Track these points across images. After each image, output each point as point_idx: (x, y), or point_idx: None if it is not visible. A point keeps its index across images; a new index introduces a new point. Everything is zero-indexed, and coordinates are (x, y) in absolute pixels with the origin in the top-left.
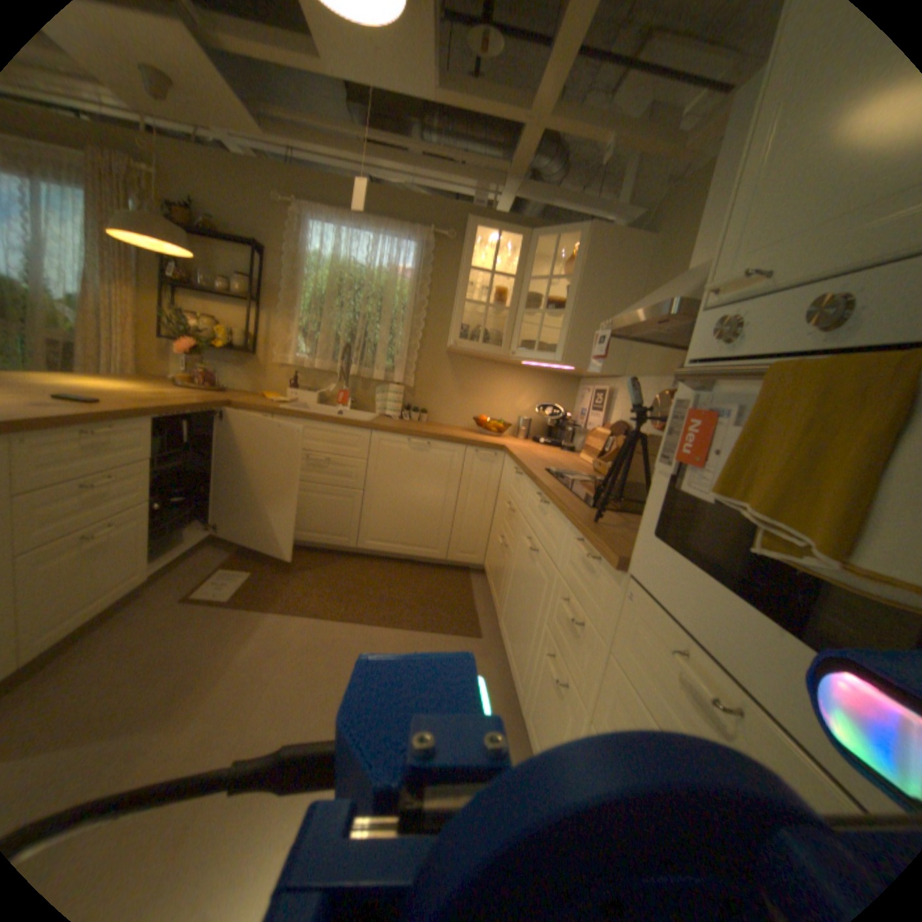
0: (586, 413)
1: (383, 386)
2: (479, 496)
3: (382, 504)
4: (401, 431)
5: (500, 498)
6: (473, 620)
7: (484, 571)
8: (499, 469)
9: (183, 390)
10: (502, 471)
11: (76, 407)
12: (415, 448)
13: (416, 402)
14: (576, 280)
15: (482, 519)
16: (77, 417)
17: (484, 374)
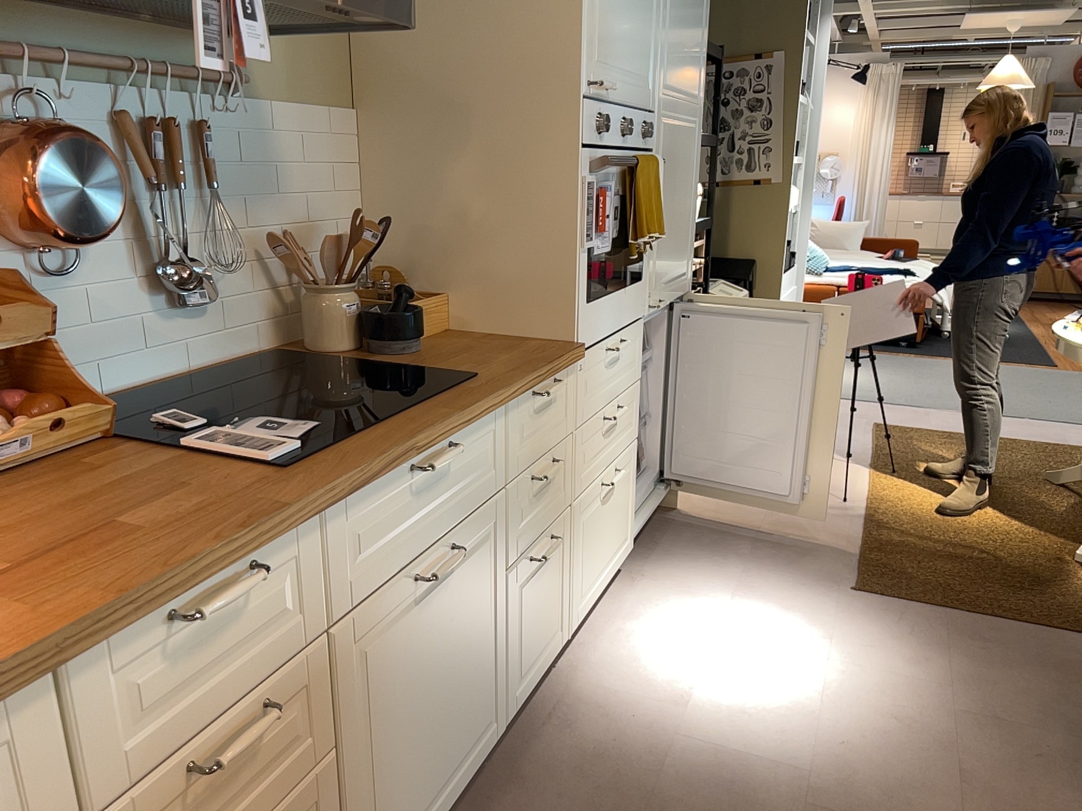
0: None
1: None
2: None
3: None
4: None
5: None
6: None
7: None
8: None
9: None
10: None
11: None
12: None
13: None
14: None
15: None
16: None
17: None
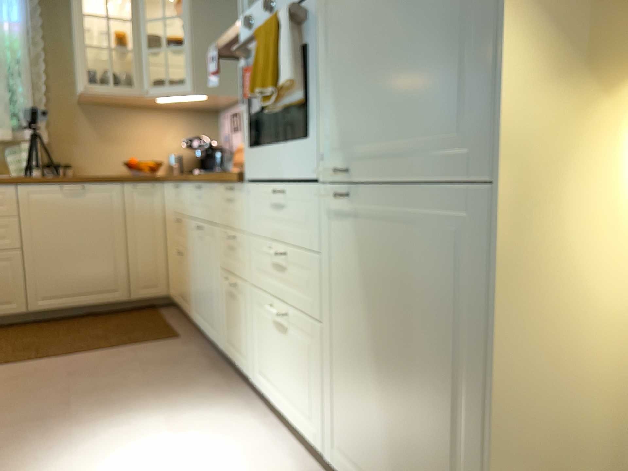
0: (228, 136)
1: (12, 146)
2: (148, 228)
3: (46, 259)
4: (49, 179)
5: (168, 222)
6: (170, 330)
7: (172, 303)
8: (160, 198)
9: None
10: (163, 199)
11: None
12: (68, 194)
13: (55, 157)
14: (188, 18)
15: (157, 250)
16: None
17: (123, 118)
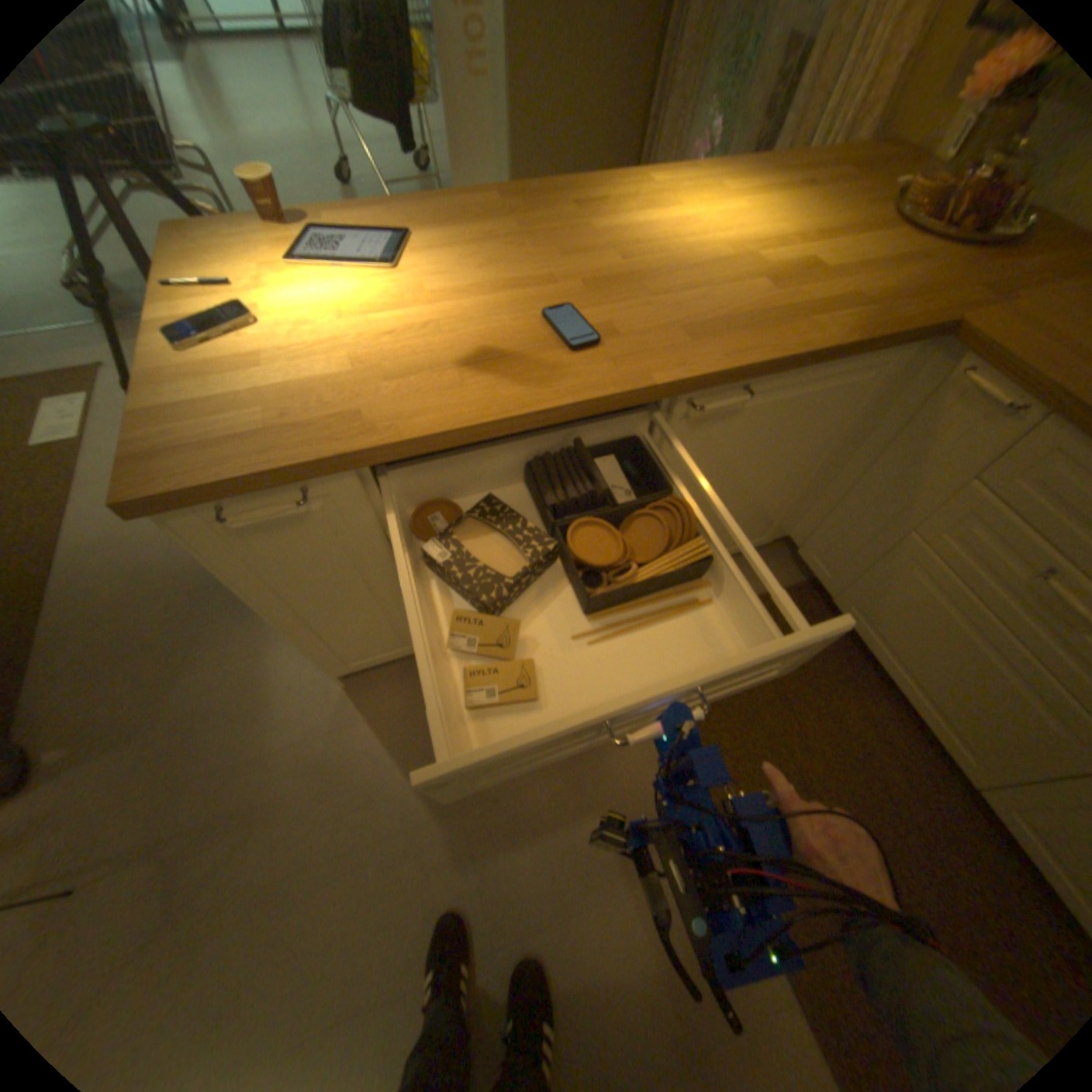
0: None
1: None
2: None
3: None
4: None
5: None
6: None
7: None
8: None
9: (895, 239)
10: None
11: (515, 386)
12: None
13: None
14: None
15: None
16: (480, 431)
17: None
